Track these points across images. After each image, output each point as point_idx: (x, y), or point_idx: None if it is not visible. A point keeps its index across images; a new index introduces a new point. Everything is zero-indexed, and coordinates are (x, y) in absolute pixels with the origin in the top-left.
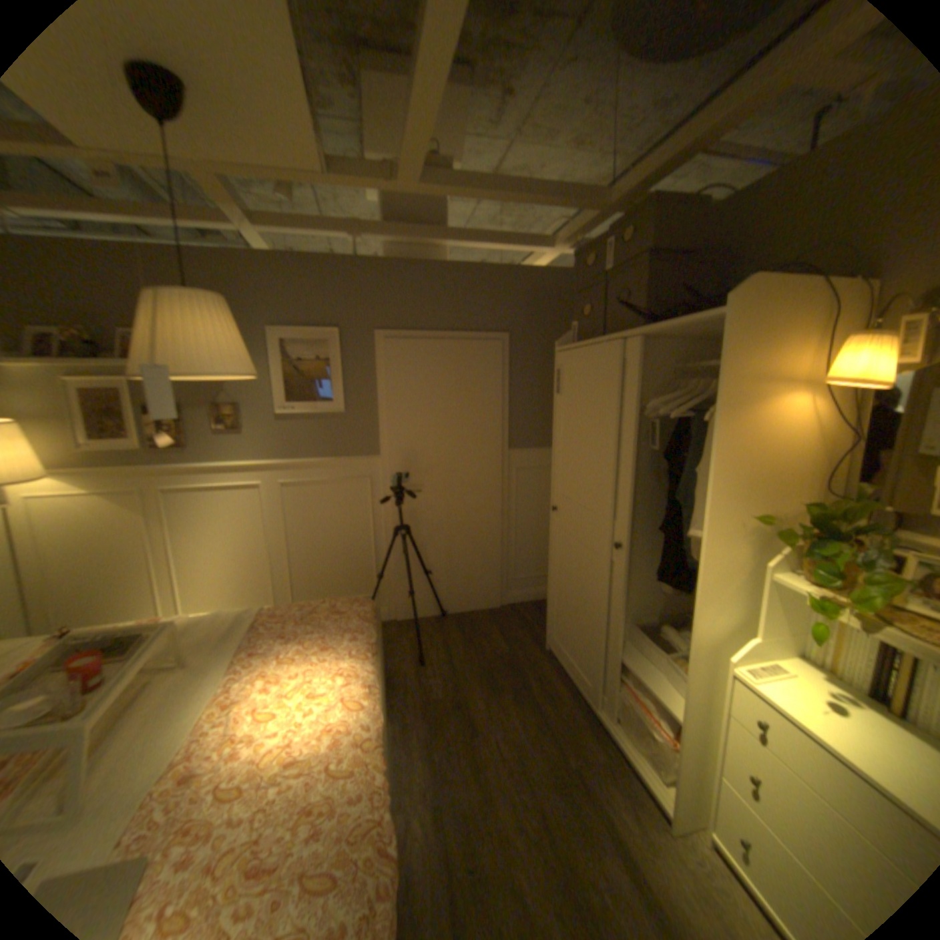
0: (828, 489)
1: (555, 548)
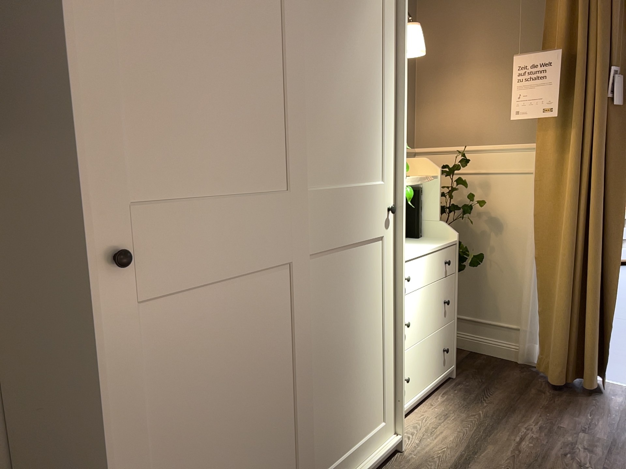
0: None
1: (134, 371)
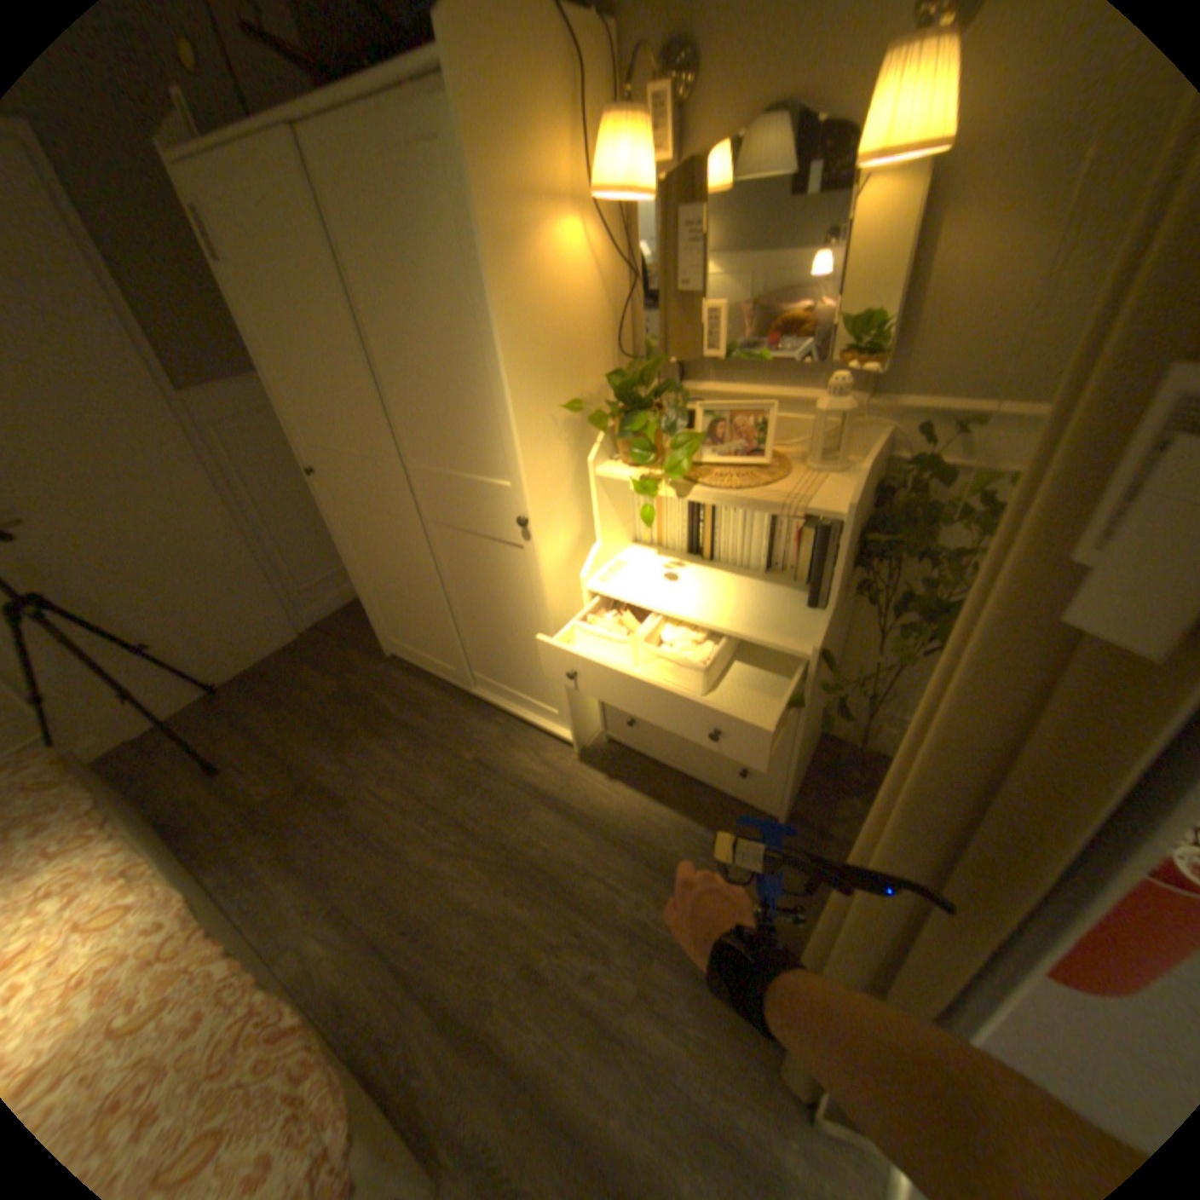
0: (619, 352)
1: (339, 528)
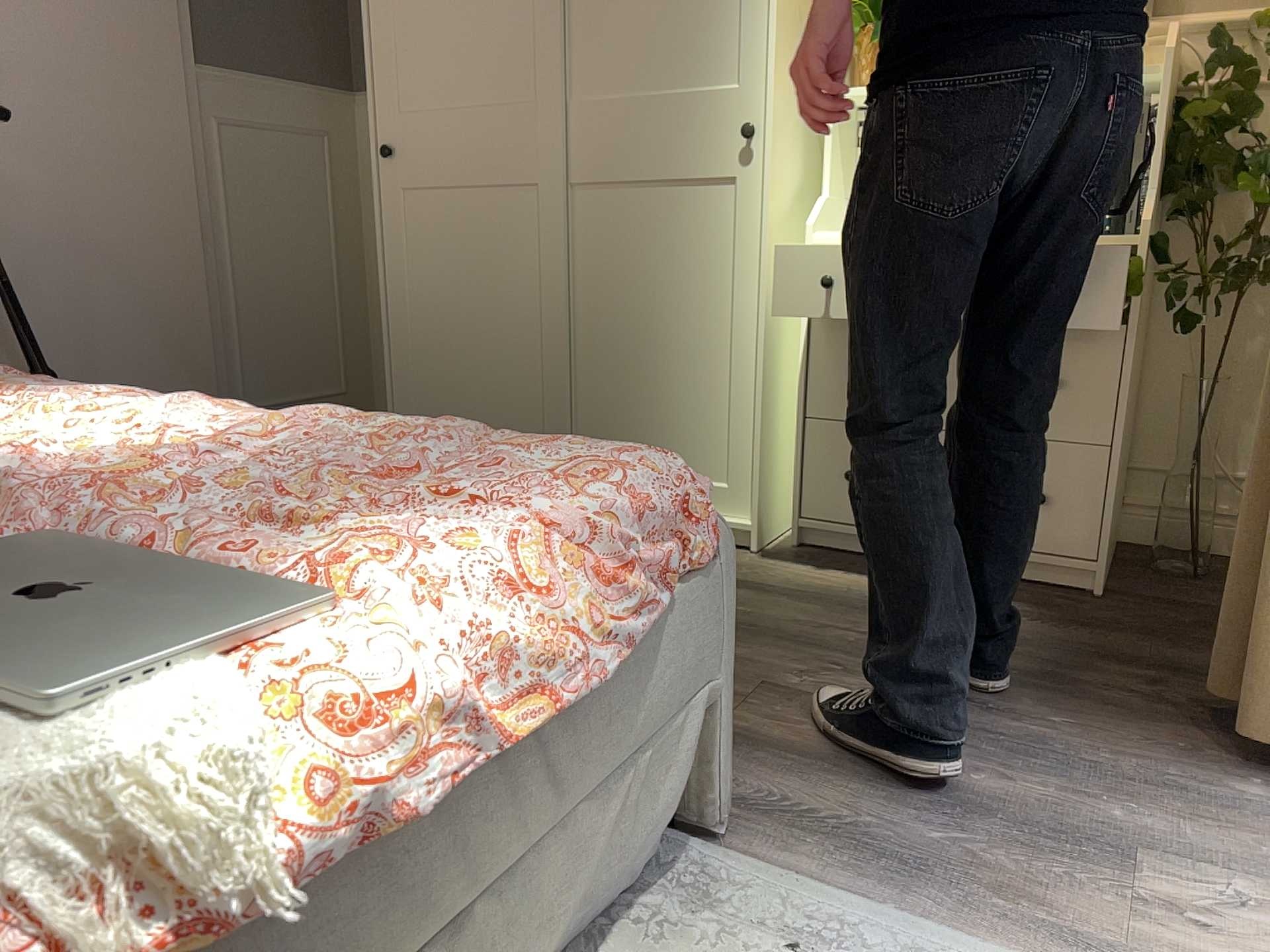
0: None
1: (399, 241)
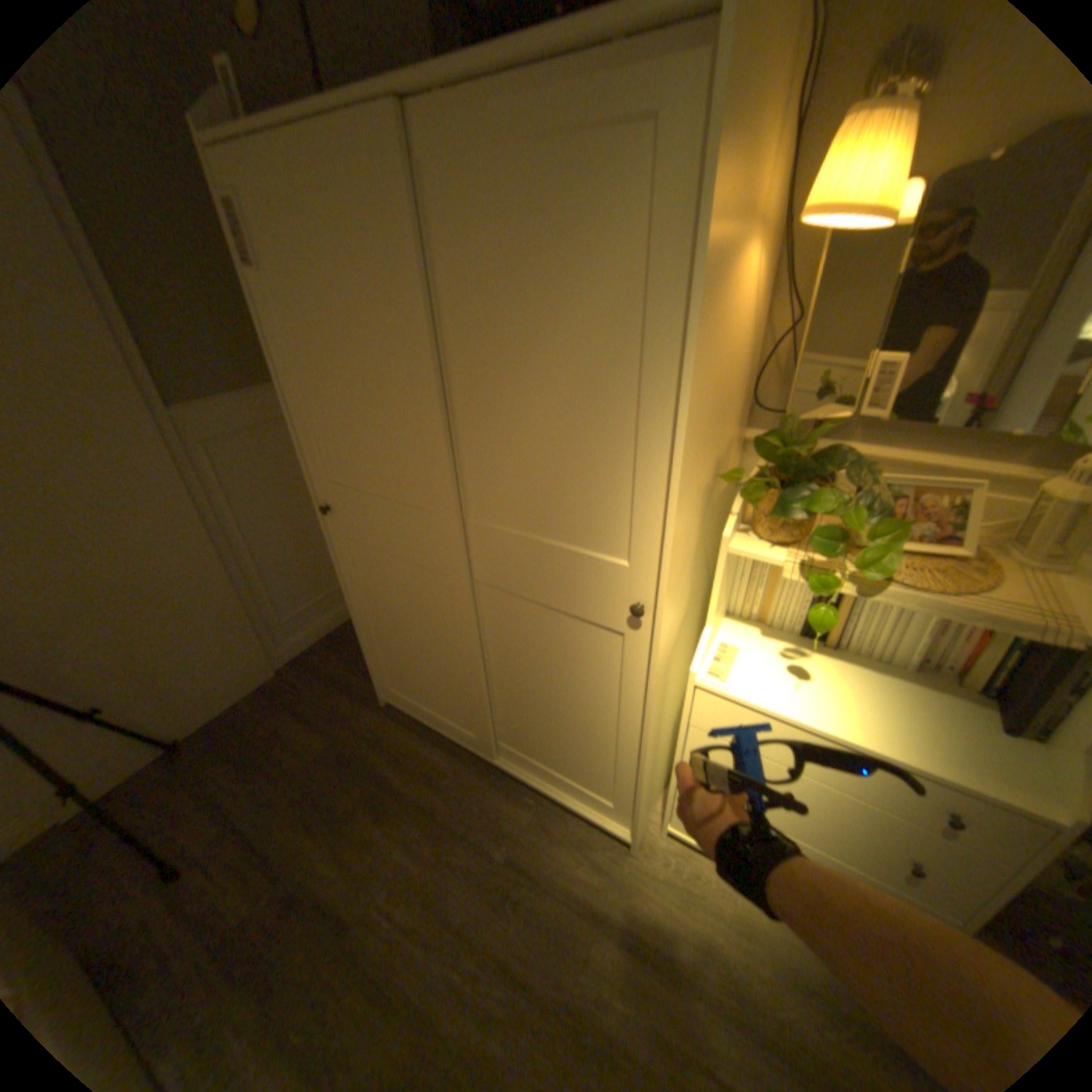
0: (746, 400)
1: (350, 571)
